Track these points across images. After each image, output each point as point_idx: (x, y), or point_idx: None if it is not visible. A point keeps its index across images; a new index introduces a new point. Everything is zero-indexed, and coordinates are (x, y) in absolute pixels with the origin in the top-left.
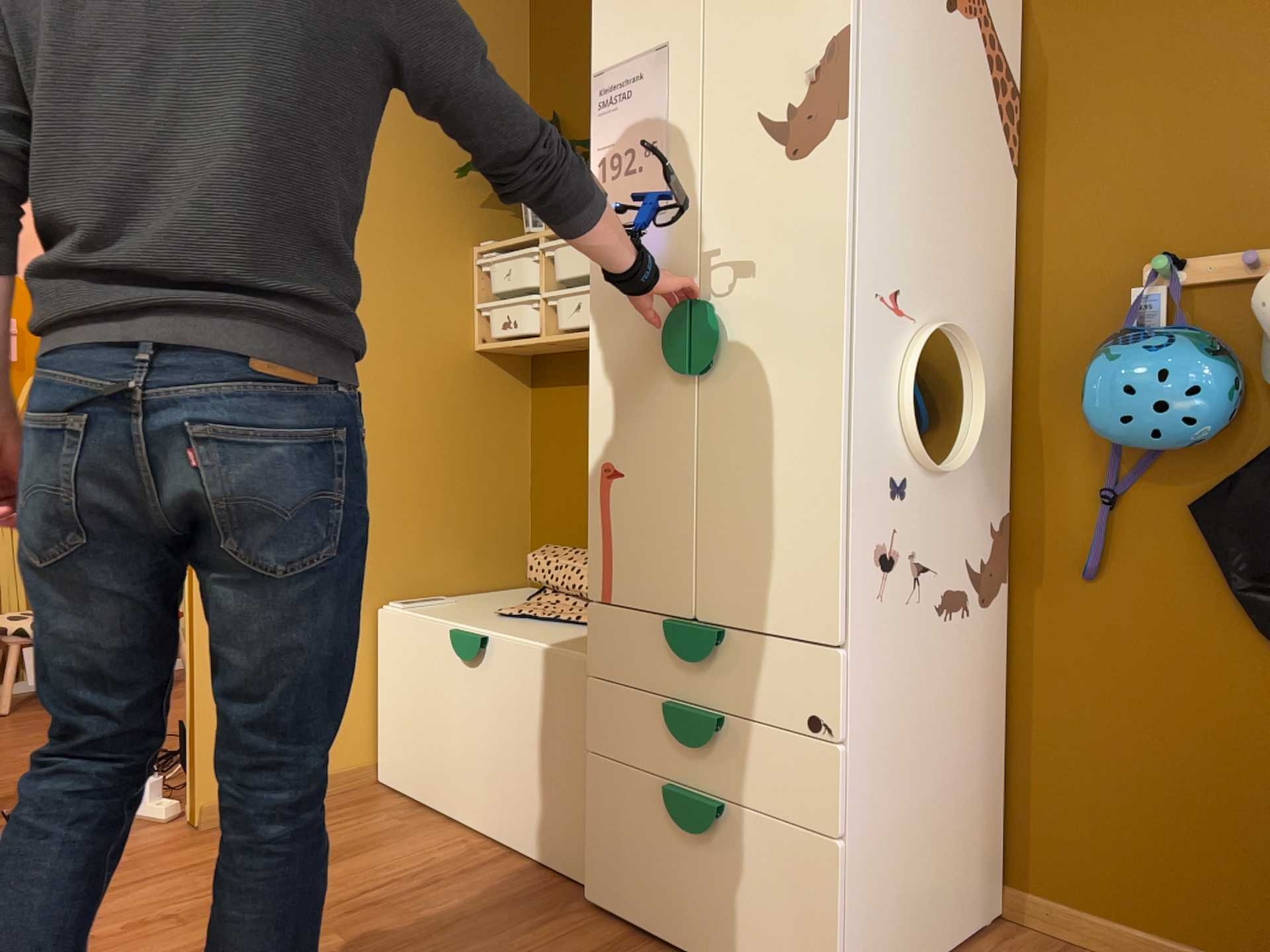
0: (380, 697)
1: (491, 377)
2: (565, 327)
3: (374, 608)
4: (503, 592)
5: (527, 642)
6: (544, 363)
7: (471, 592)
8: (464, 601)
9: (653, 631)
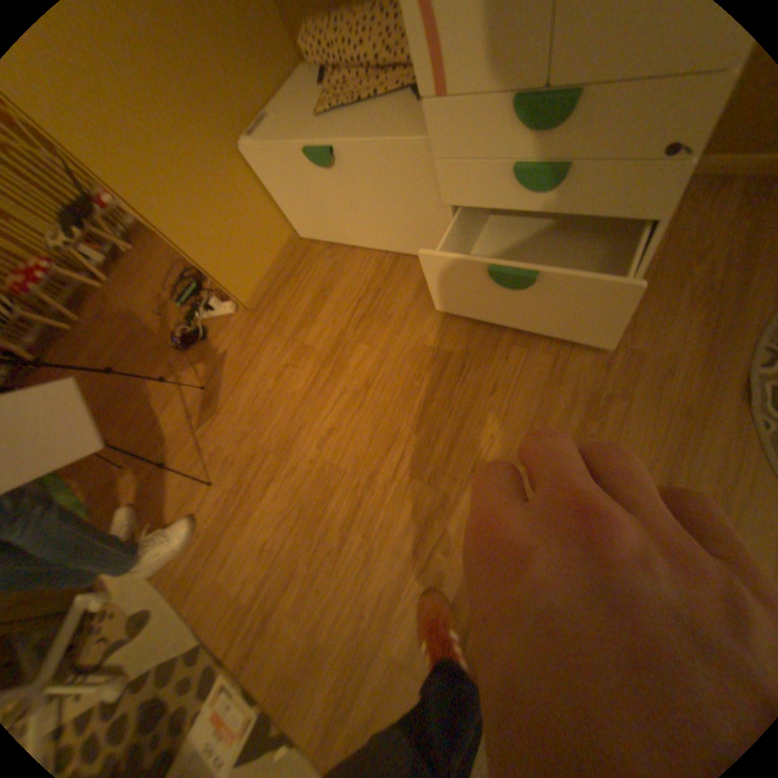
0: (273, 196)
1: None
2: None
3: (233, 145)
4: (291, 78)
5: (362, 136)
6: None
7: (273, 90)
8: (278, 104)
9: (494, 107)
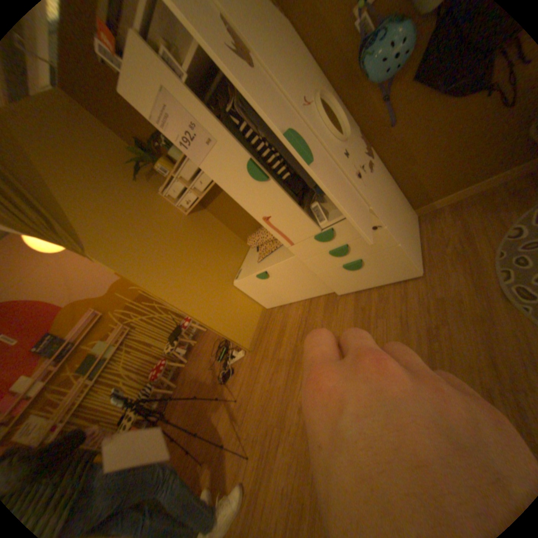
0: (251, 296)
1: (197, 216)
2: (204, 189)
3: (232, 284)
4: (249, 253)
5: (276, 263)
6: (203, 200)
7: (243, 260)
8: (246, 264)
9: (311, 240)
